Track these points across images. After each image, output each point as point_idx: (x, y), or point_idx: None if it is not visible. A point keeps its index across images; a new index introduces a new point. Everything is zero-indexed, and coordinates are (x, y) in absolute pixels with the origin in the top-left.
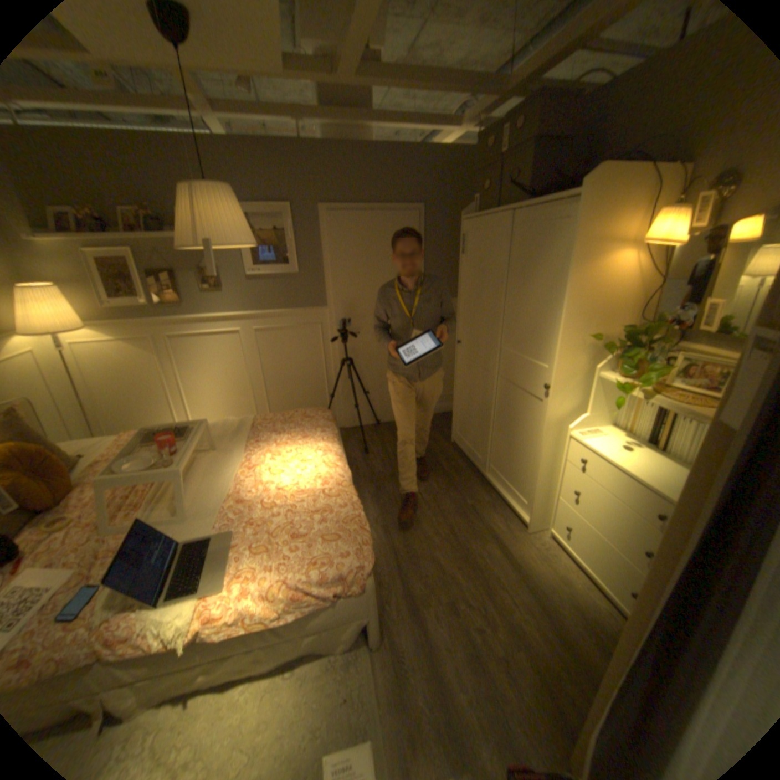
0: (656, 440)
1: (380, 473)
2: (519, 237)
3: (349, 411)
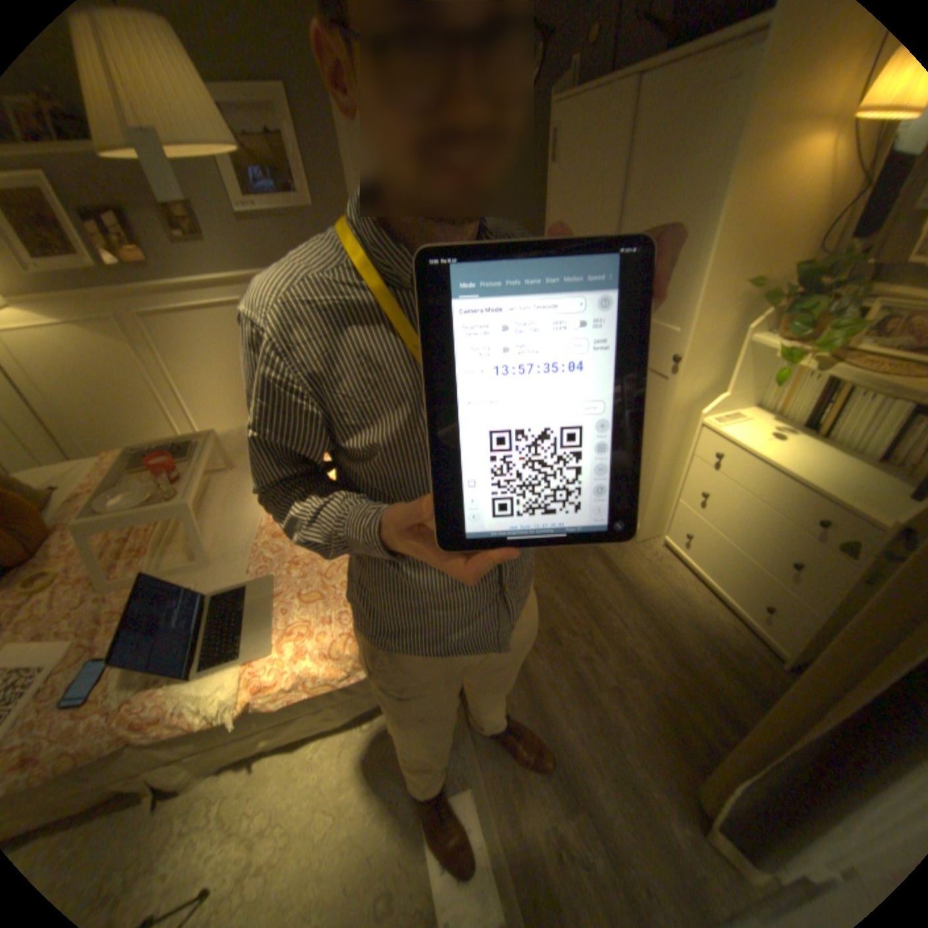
0: (816, 423)
1: None
2: (647, 125)
3: None
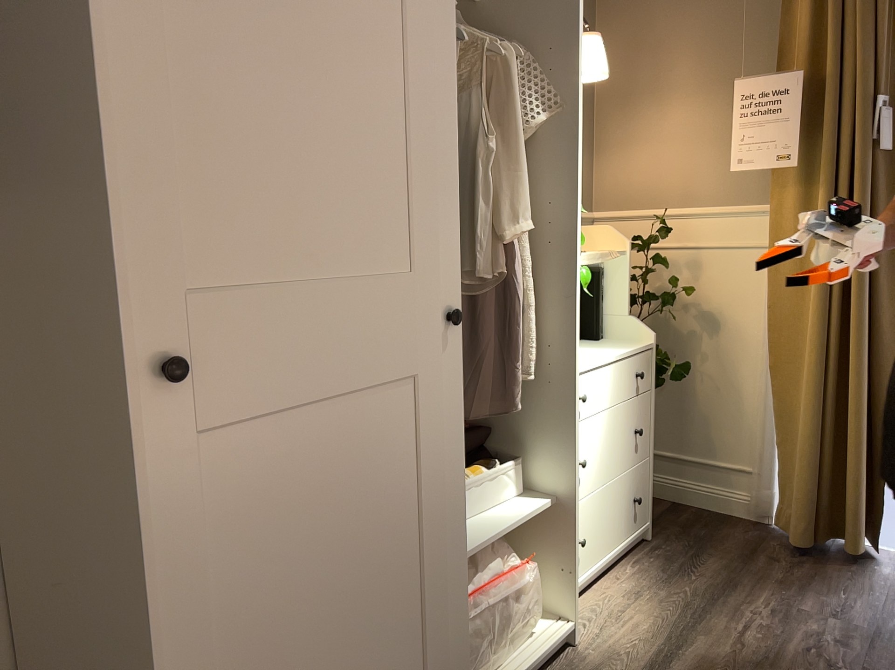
0: None
1: None
2: None
3: None
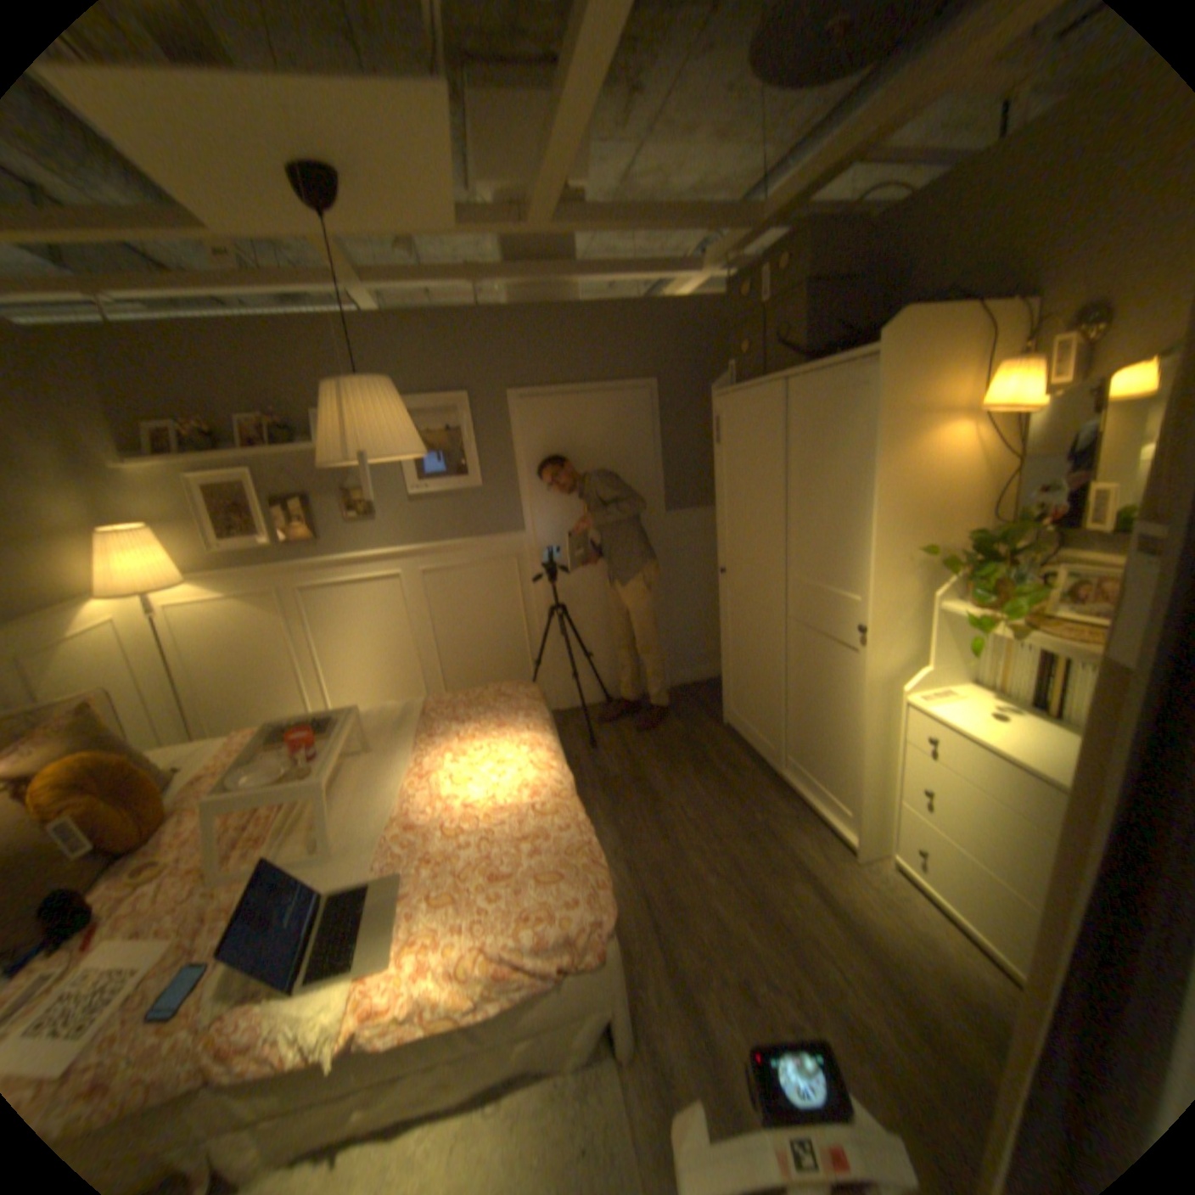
0: (1044, 703)
1: (617, 779)
2: (799, 416)
3: (564, 685)
